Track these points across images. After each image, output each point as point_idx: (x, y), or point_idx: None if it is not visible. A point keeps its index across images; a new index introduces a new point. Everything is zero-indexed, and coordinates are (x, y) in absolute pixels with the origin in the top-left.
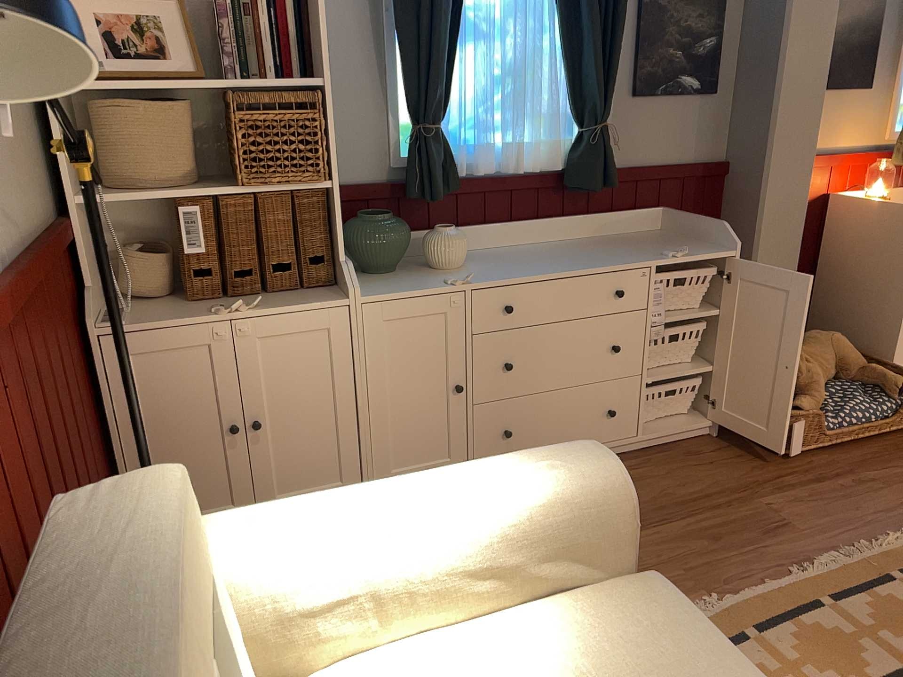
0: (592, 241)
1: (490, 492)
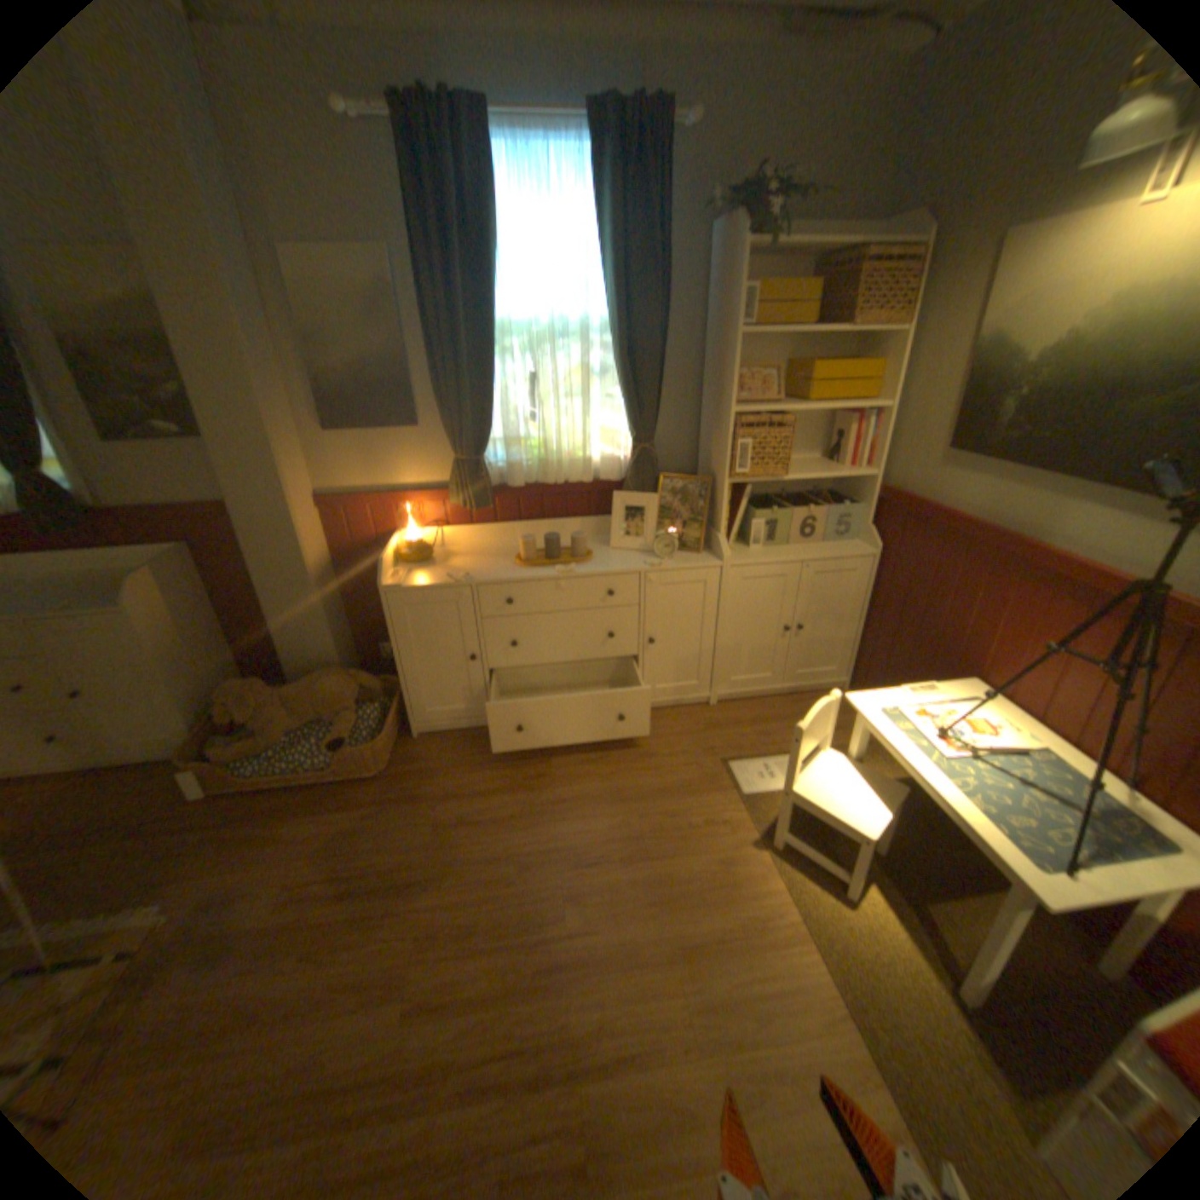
0: (91, 576)
1: None
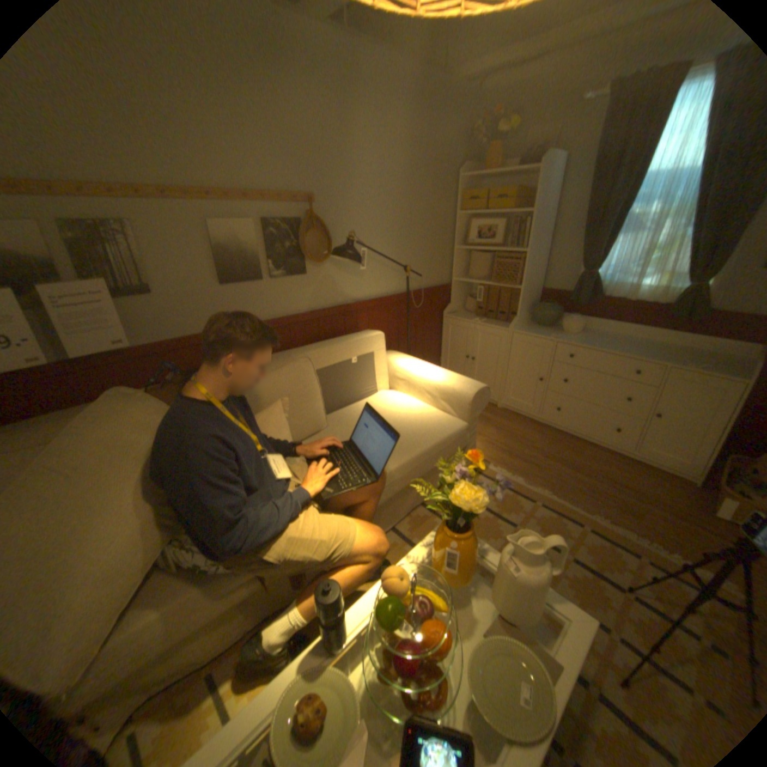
0: (681, 348)
1: (444, 377)
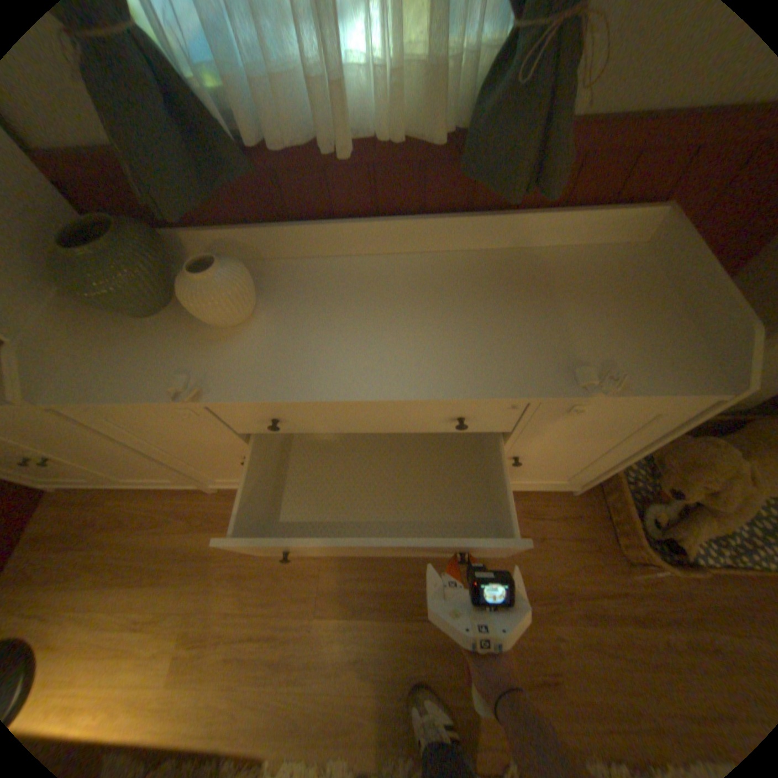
0: (507, 258)
1: None
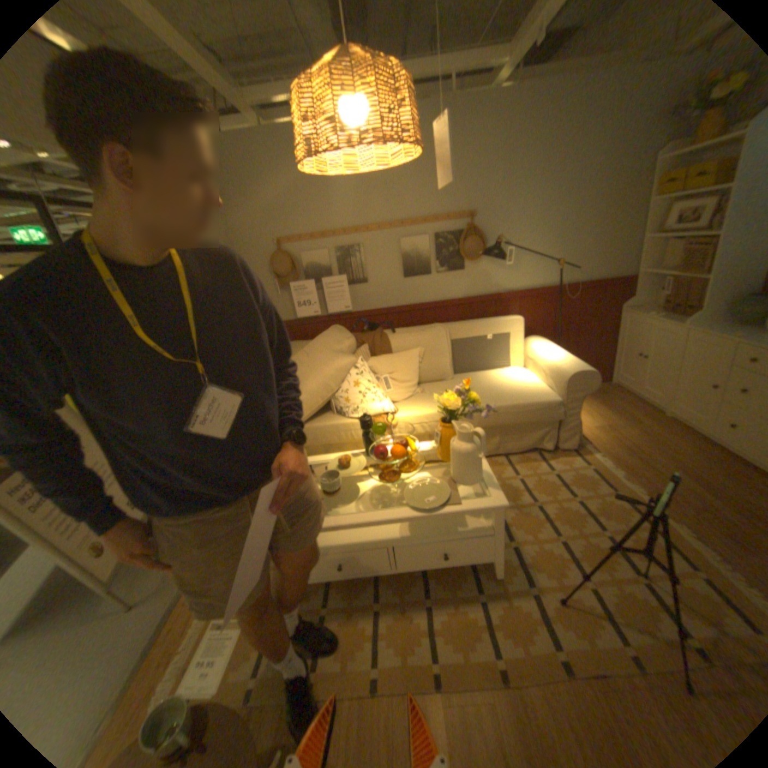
0: None
1: (559, 359)
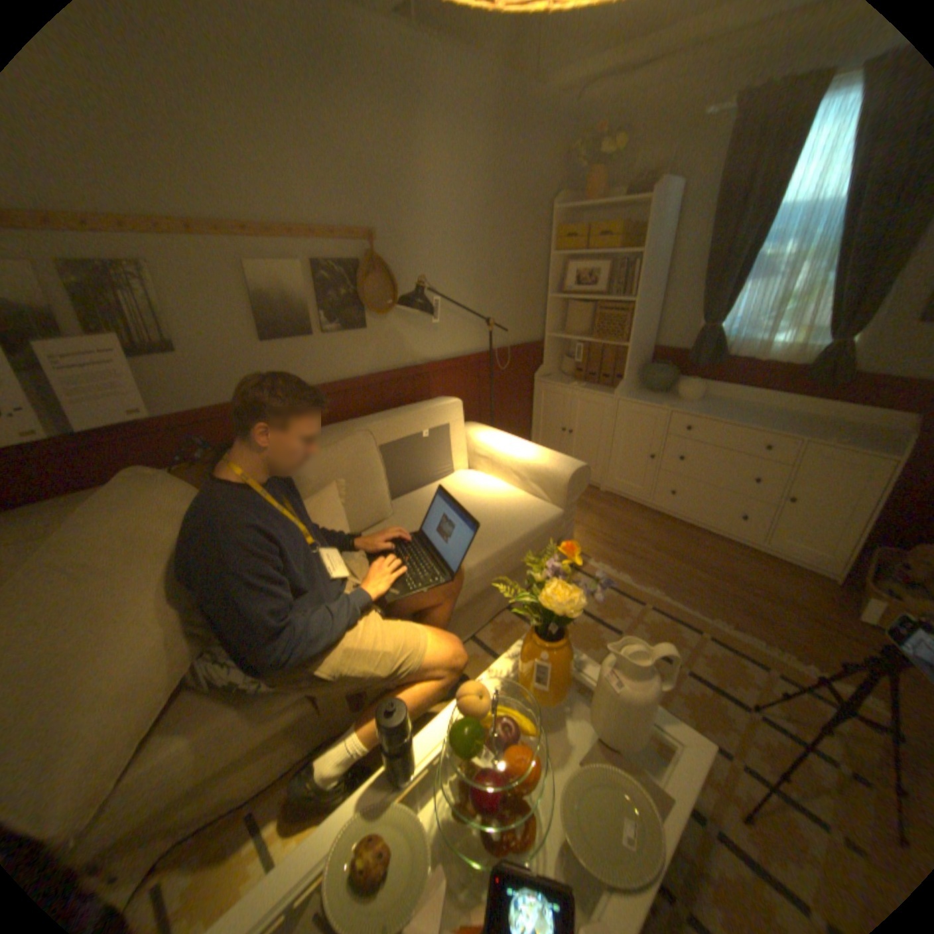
0: (820, 418)
1: (535, 455)
